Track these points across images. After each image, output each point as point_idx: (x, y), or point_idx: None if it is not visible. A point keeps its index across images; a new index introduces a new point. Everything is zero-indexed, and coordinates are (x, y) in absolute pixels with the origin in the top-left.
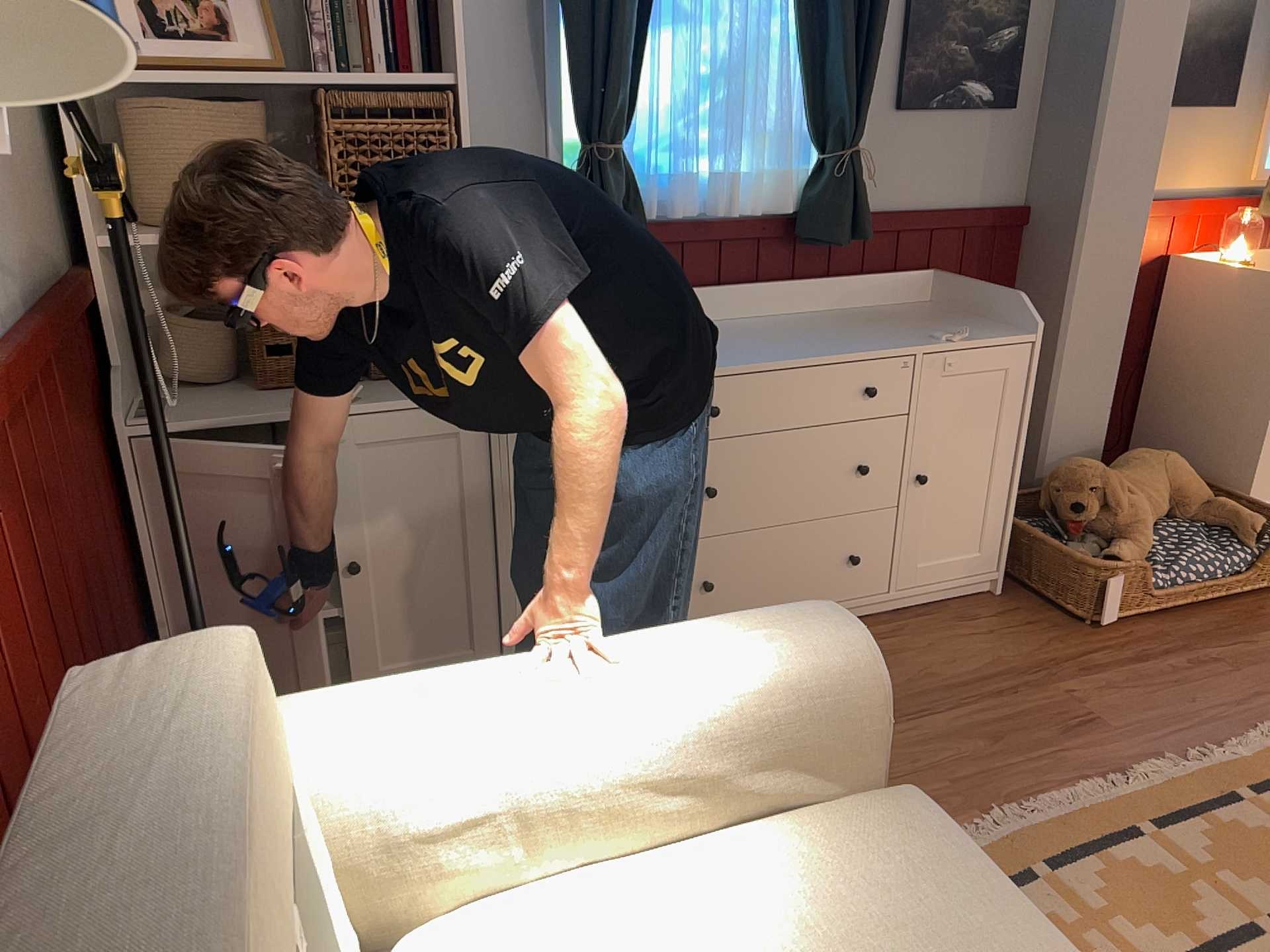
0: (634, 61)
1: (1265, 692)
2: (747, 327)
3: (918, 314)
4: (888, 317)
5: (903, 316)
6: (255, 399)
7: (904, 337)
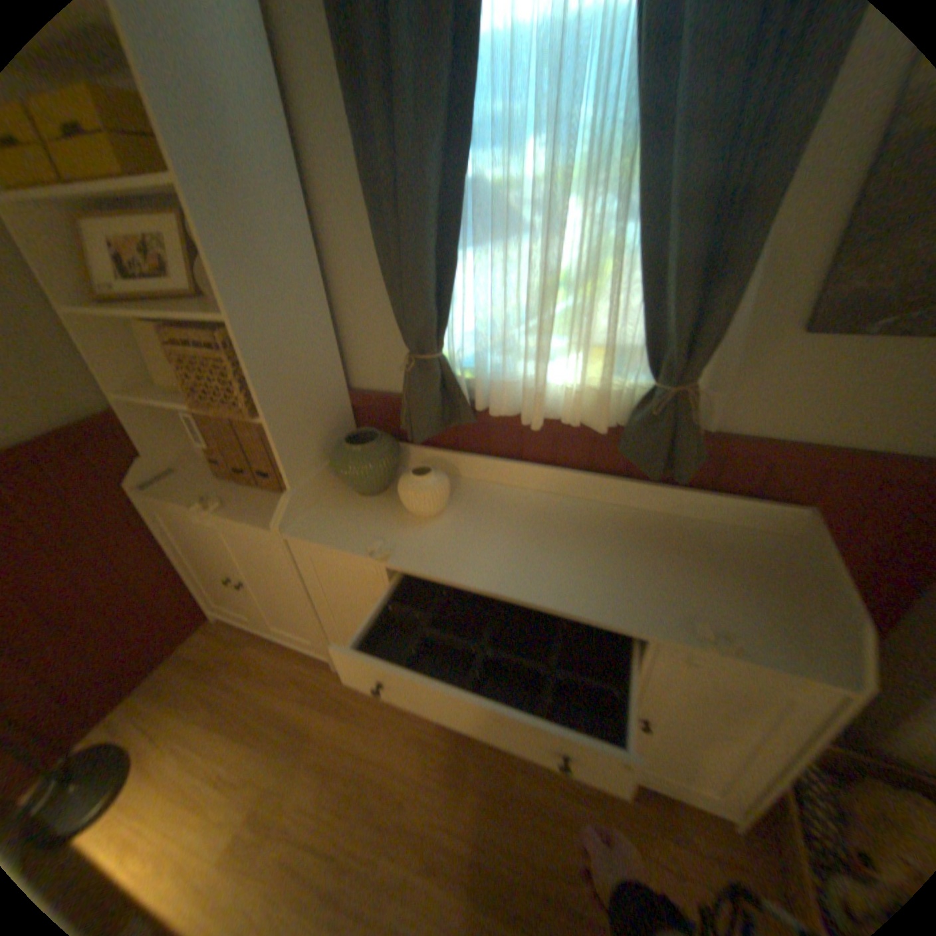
0: (442, 281)
1: None
2: (546, 514)
3: (742, 561)
4: (698, 553)
5: (719, 557)
6: (202, 483)
7: (659, 605)
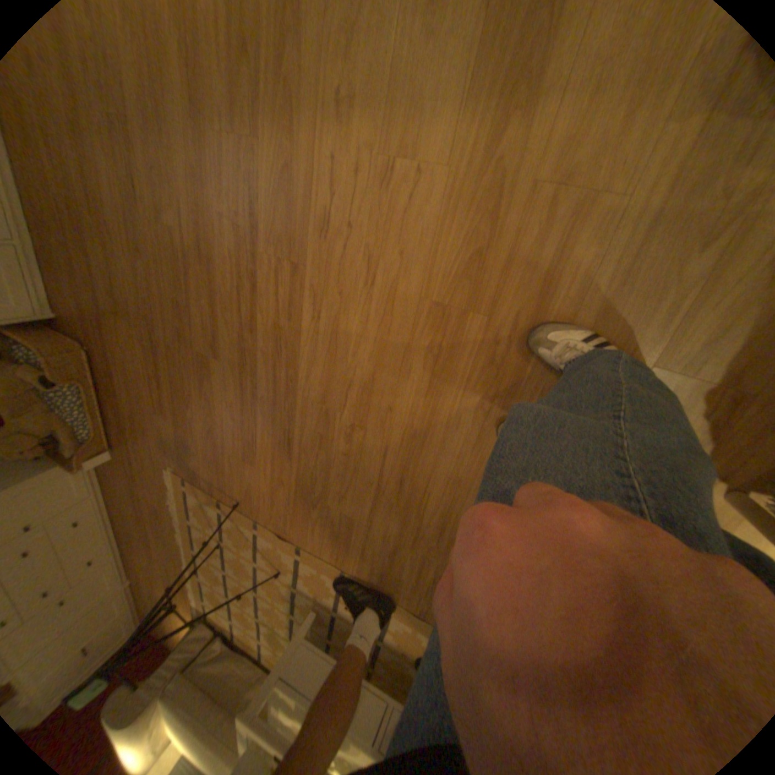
0: None
1: (144, 454)
2: None
3: None
4: None
5: None
6: None
7: None
